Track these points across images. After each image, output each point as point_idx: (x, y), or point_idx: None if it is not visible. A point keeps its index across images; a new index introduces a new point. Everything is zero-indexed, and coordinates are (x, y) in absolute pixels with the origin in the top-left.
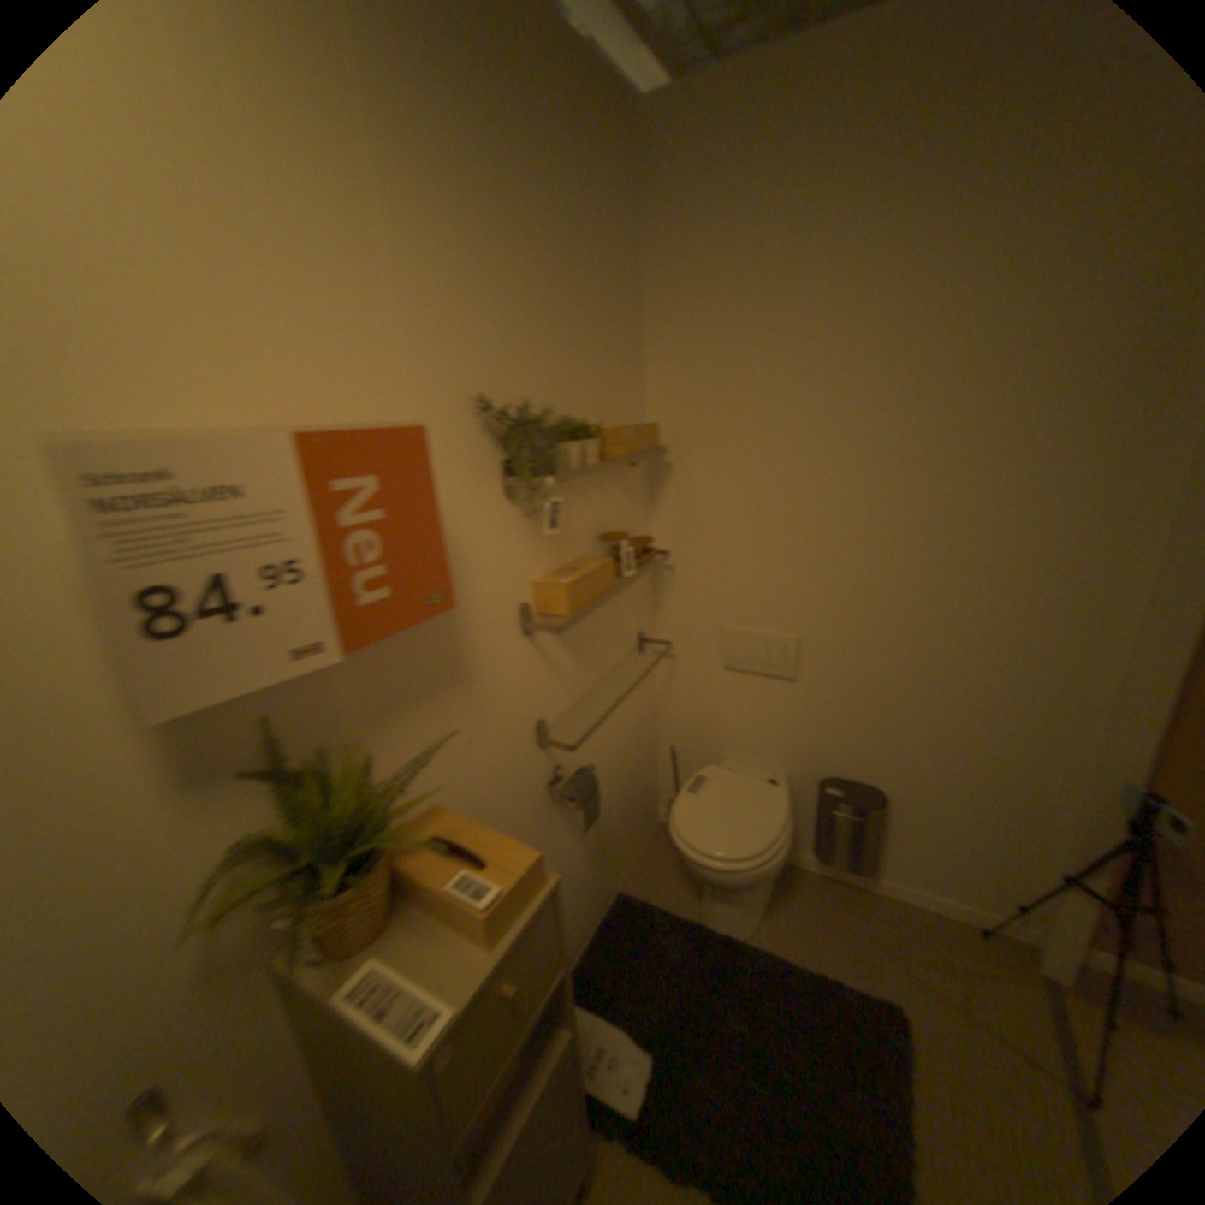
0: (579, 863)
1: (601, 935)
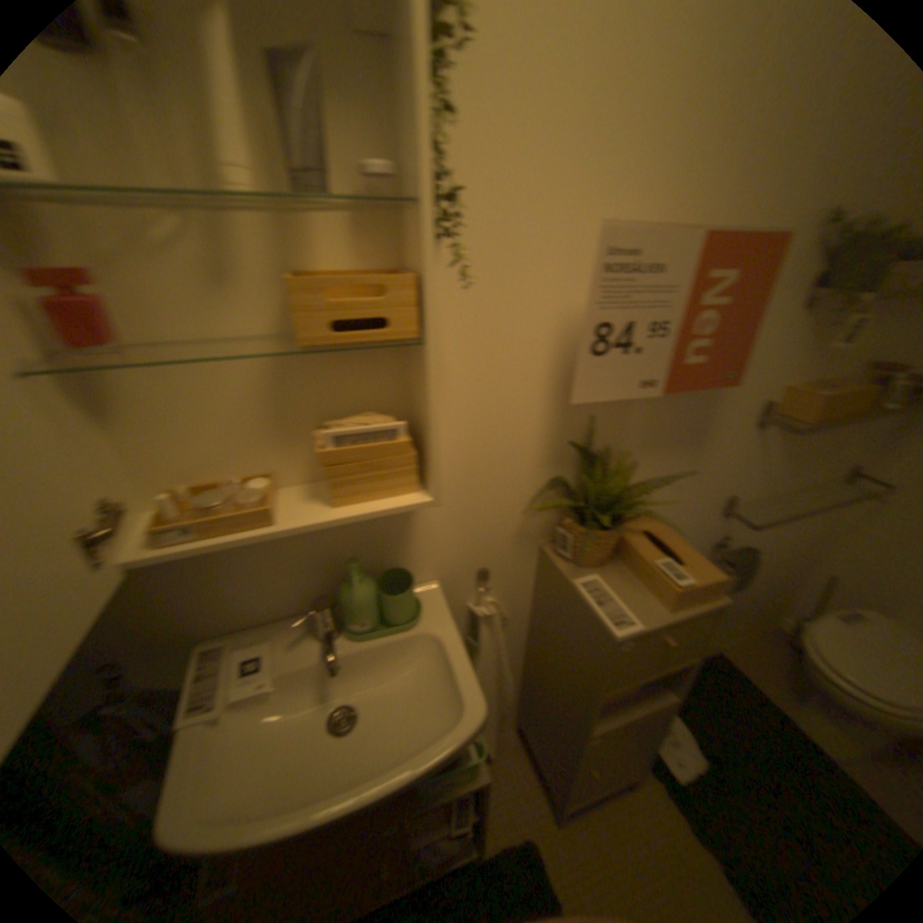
0: None
1: None
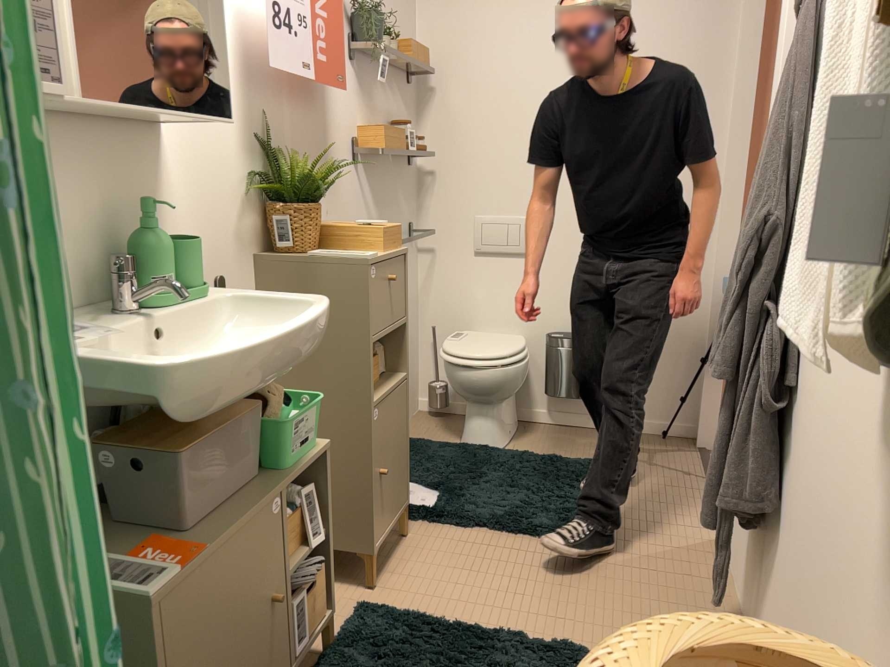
0: None
1: None
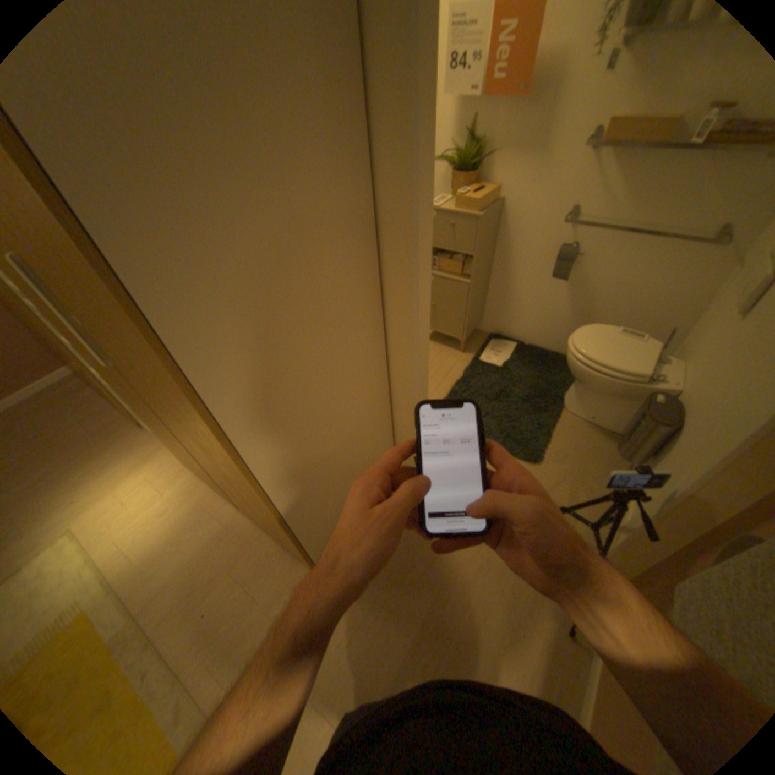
0: (565, 310)
1: (552, 353)
